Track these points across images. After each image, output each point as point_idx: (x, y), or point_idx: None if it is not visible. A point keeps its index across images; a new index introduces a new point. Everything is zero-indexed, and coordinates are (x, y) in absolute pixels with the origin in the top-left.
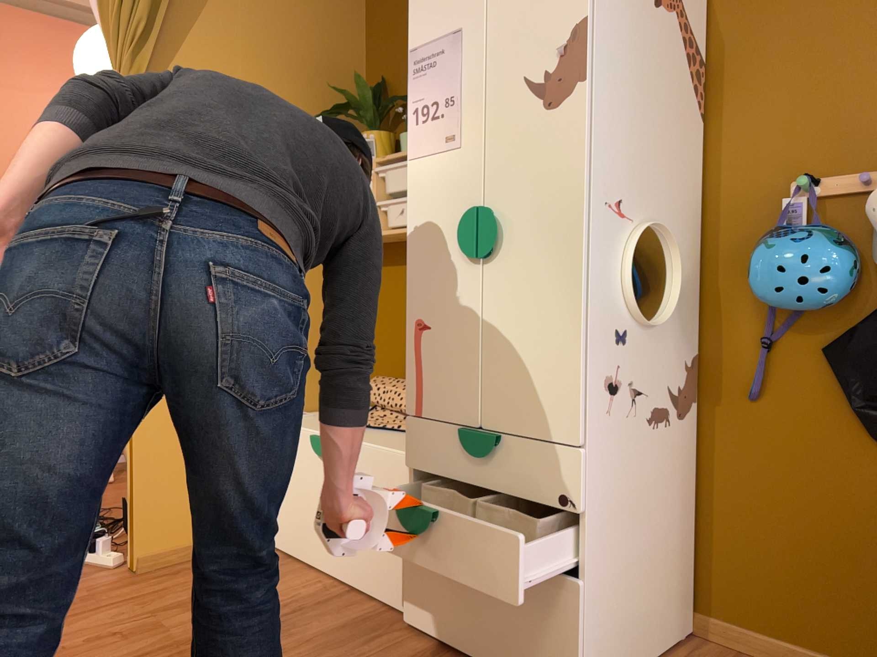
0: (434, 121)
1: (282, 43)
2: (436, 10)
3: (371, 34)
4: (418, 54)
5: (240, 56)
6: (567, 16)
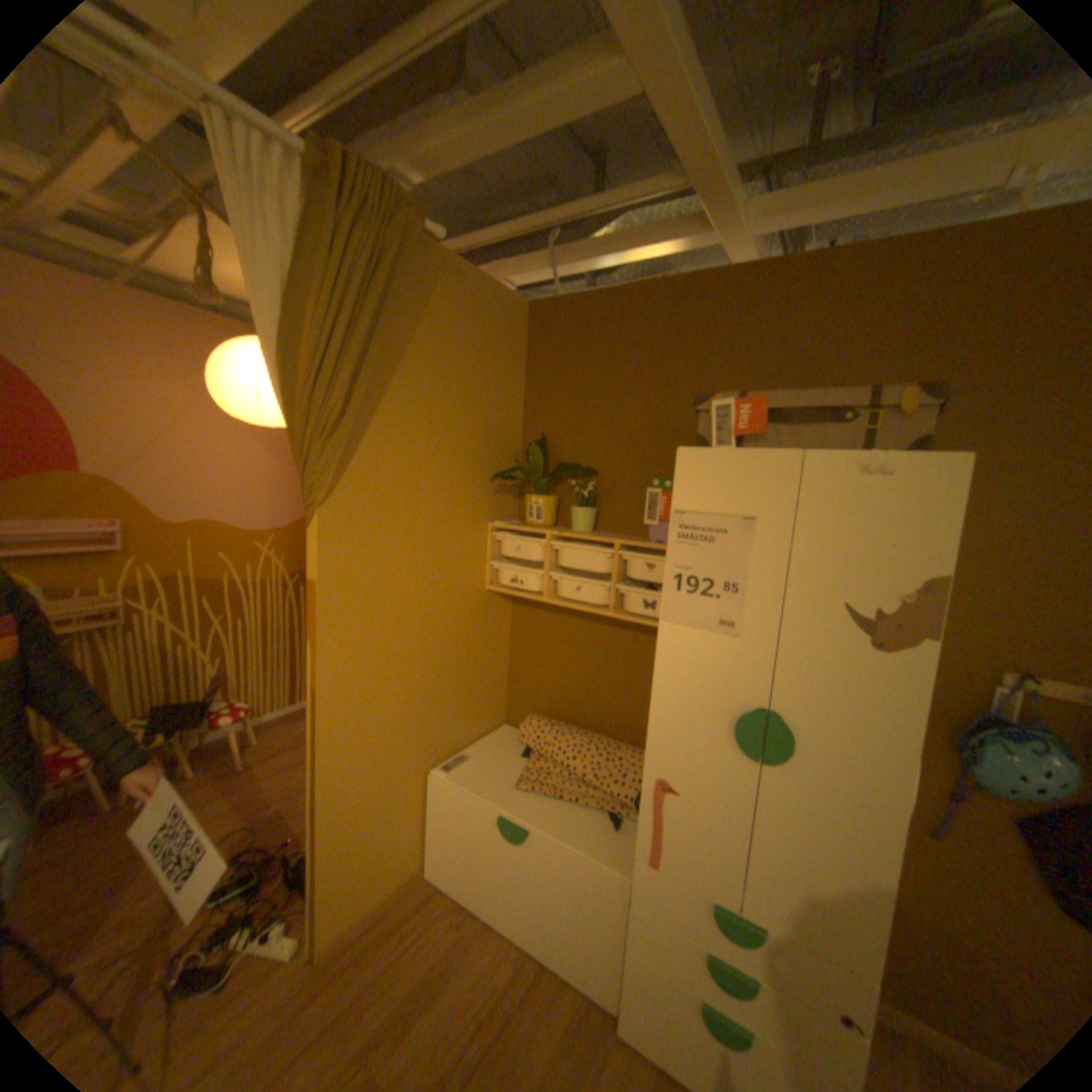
0: (703, 597)
1: (459, 405)
2: (718, 480)
3: (531, 387)
4: (687, 518)
5: (423, 424)
6: (922, 564)
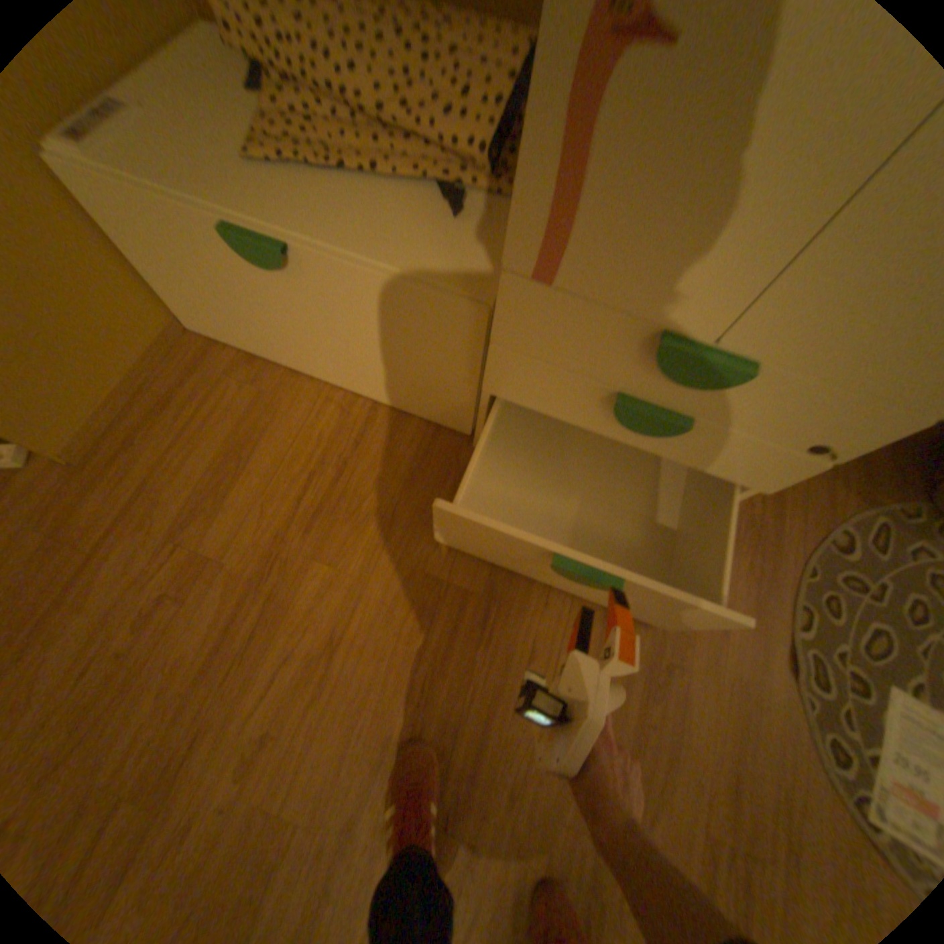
0: None
1: None
2: None
3: None
4: None
5: None
6: None
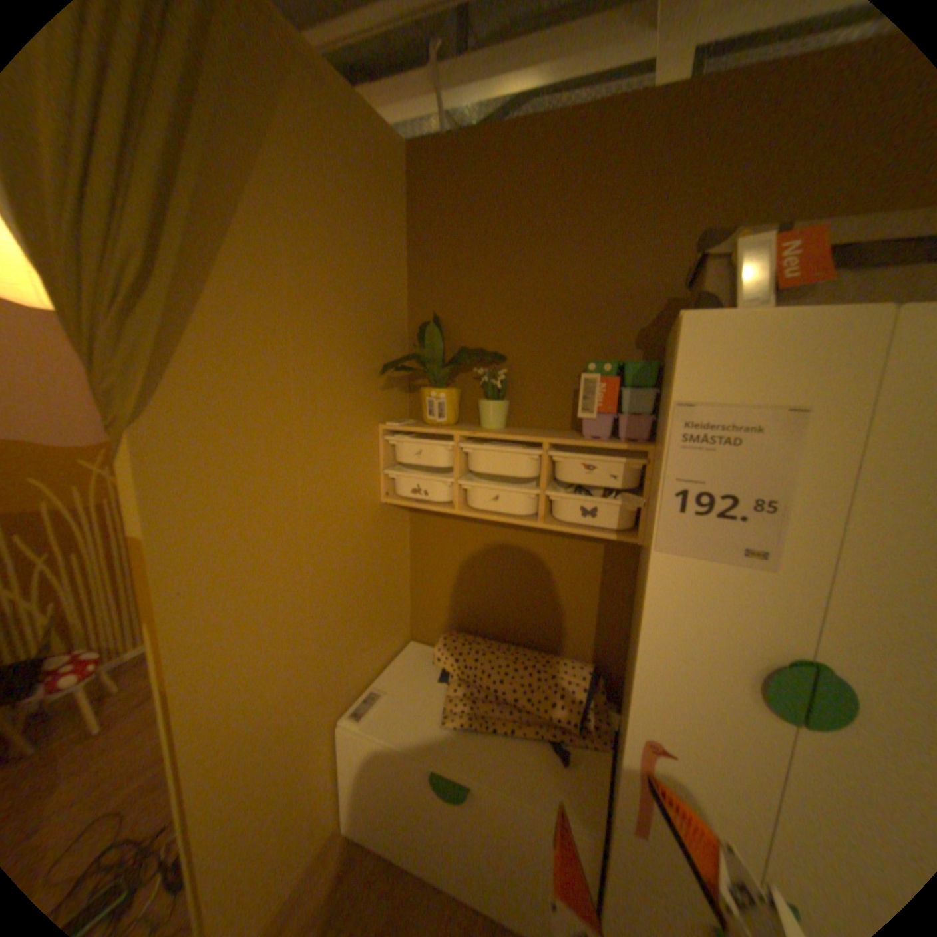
0: (721, 519)
1: (332, 271)
2: (749, 356)
3: (416, 255)
4: (698, 412)
5: (286, 296)
6: None
